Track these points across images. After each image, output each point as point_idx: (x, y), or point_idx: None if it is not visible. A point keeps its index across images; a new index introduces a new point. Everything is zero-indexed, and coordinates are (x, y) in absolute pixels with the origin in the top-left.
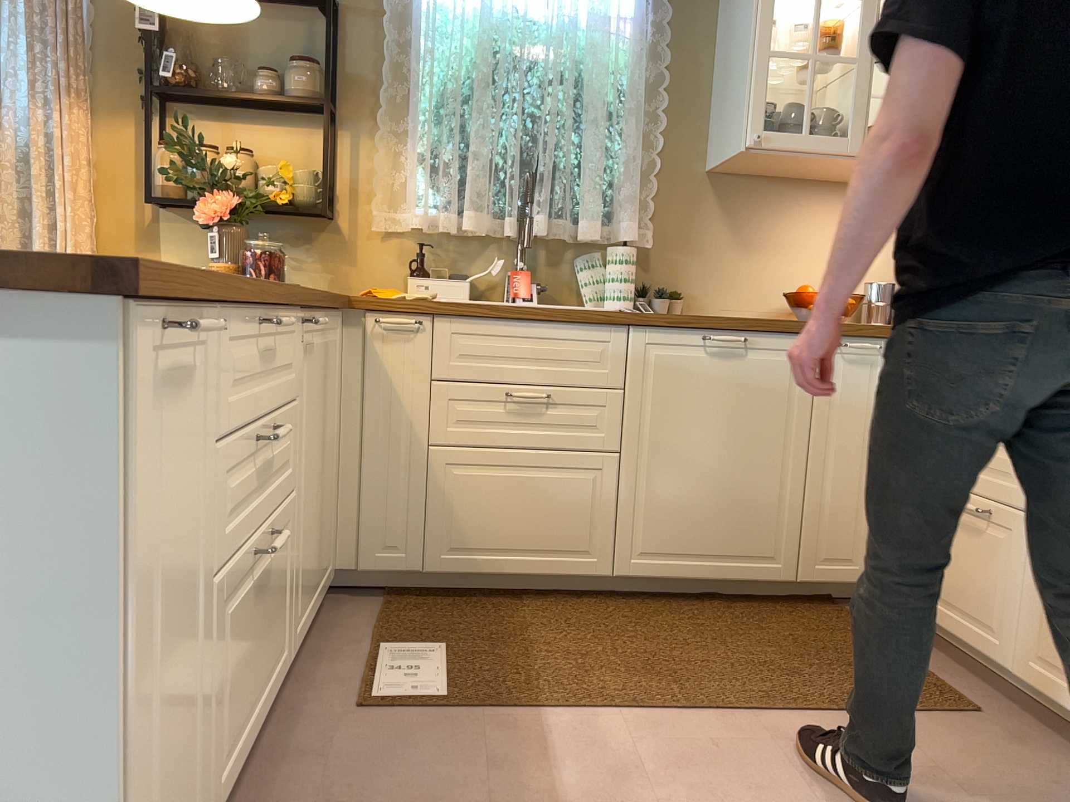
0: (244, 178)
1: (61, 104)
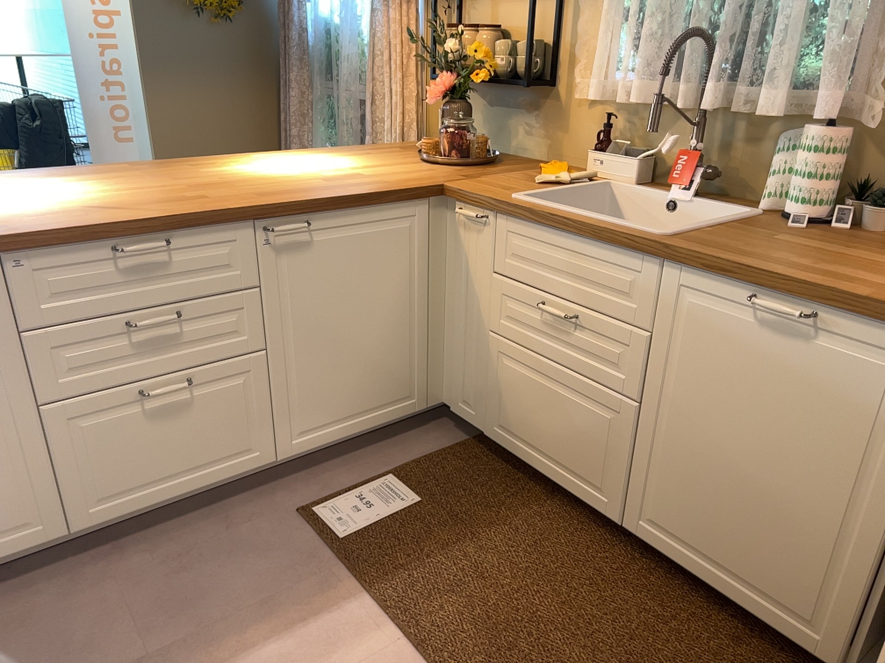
0: (466, 58)
1: (395, 3)
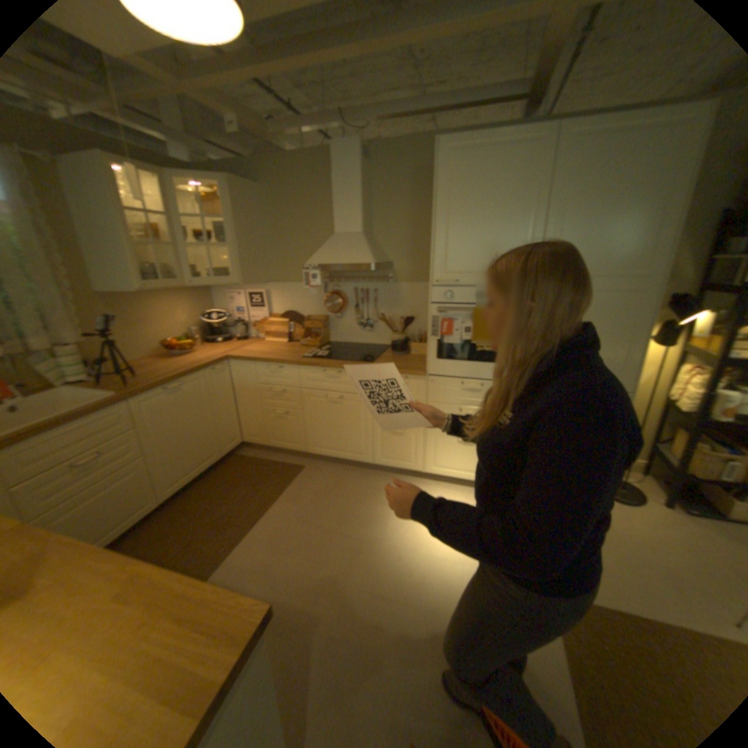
0: None
1: None
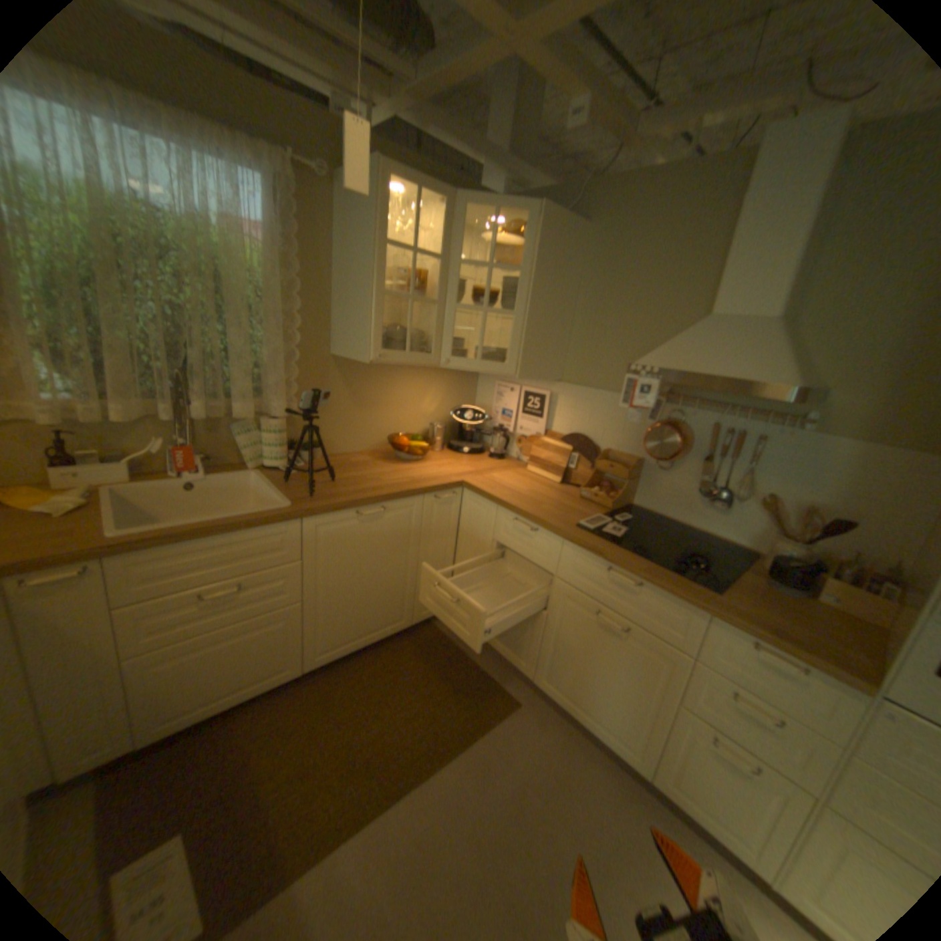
0: None
1: None
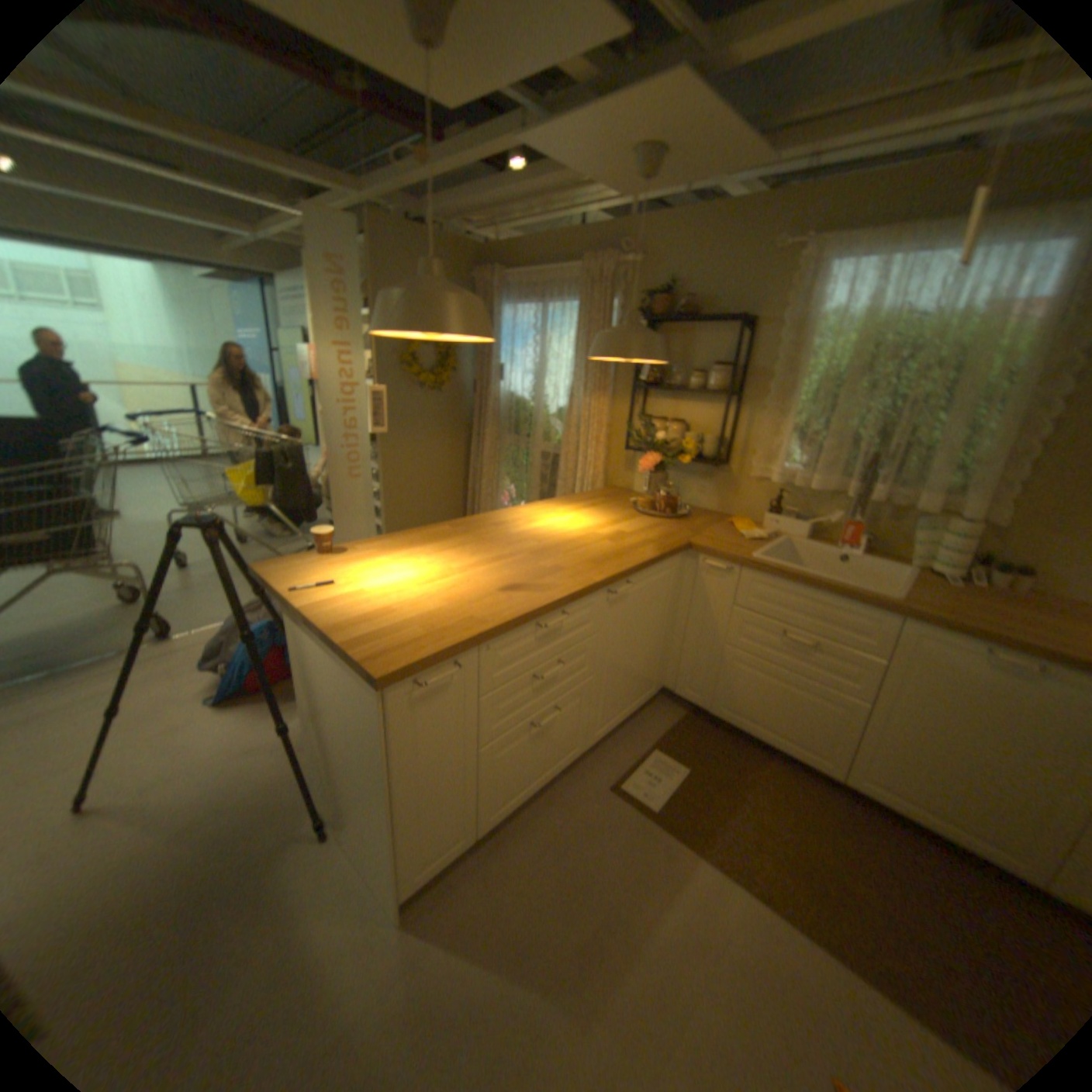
0: (669, 443)
1: (594, 394)
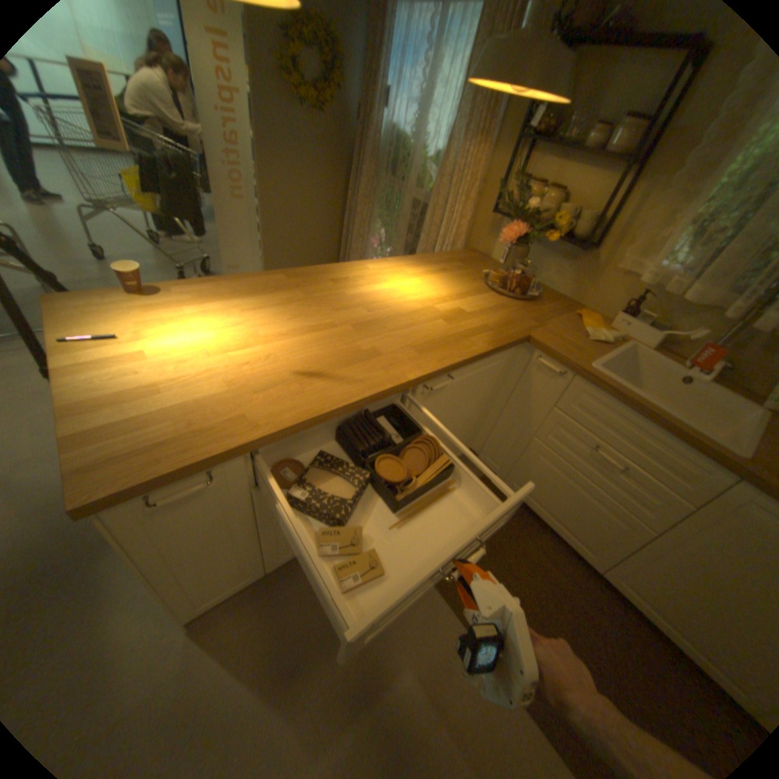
0: (540, 212)
1: (474, 138)
